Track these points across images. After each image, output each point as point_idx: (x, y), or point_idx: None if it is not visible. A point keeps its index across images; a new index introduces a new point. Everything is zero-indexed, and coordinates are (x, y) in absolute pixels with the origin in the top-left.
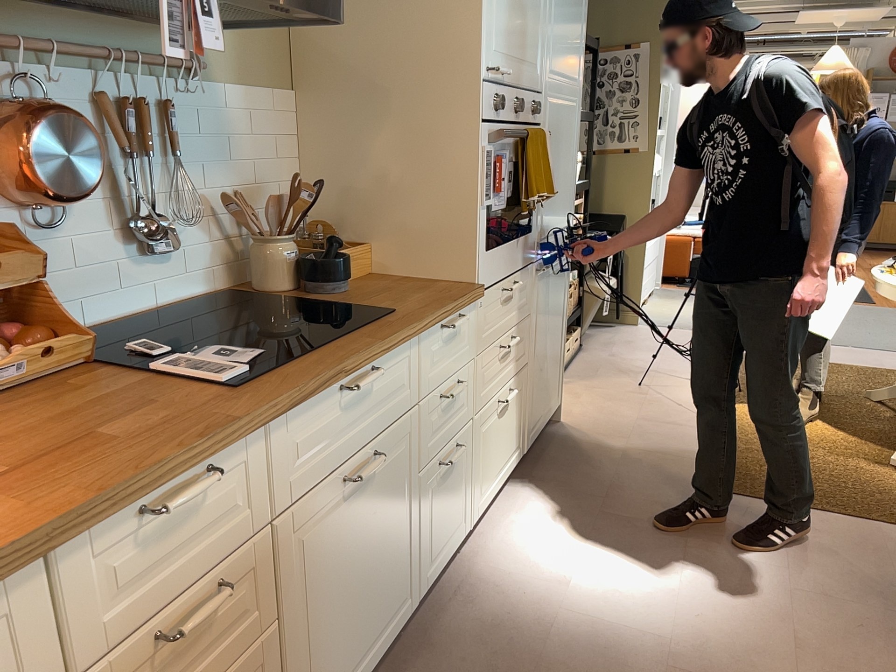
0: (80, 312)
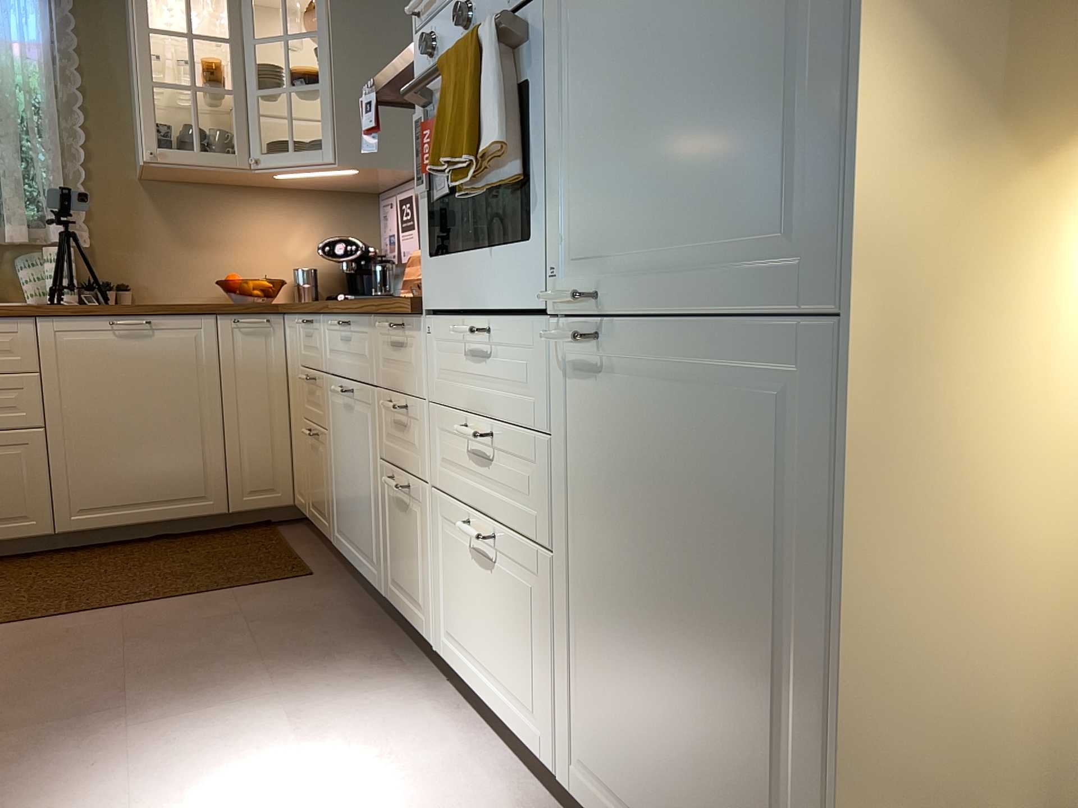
0: None
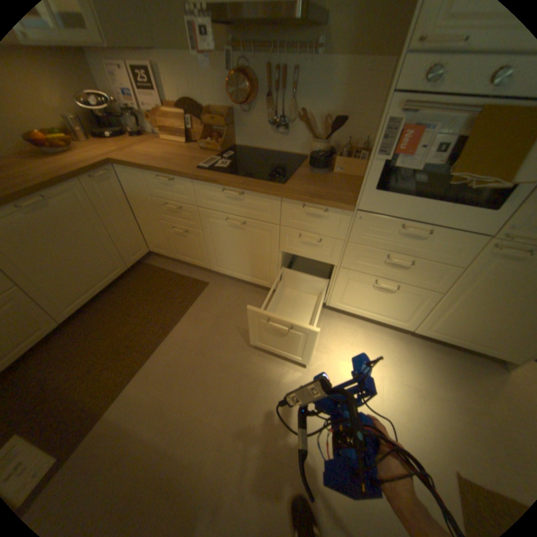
0: (251, 142)
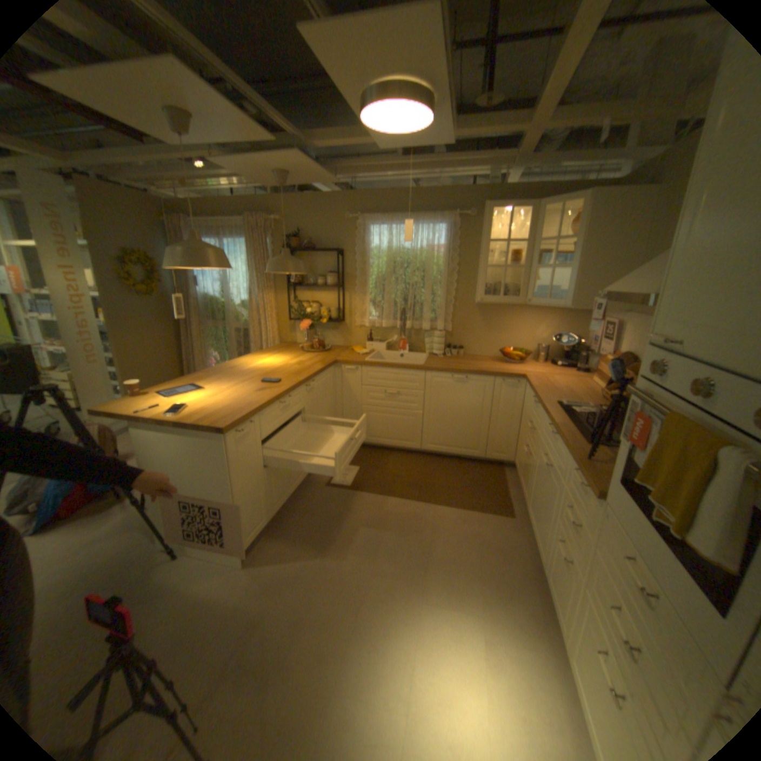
0: None
